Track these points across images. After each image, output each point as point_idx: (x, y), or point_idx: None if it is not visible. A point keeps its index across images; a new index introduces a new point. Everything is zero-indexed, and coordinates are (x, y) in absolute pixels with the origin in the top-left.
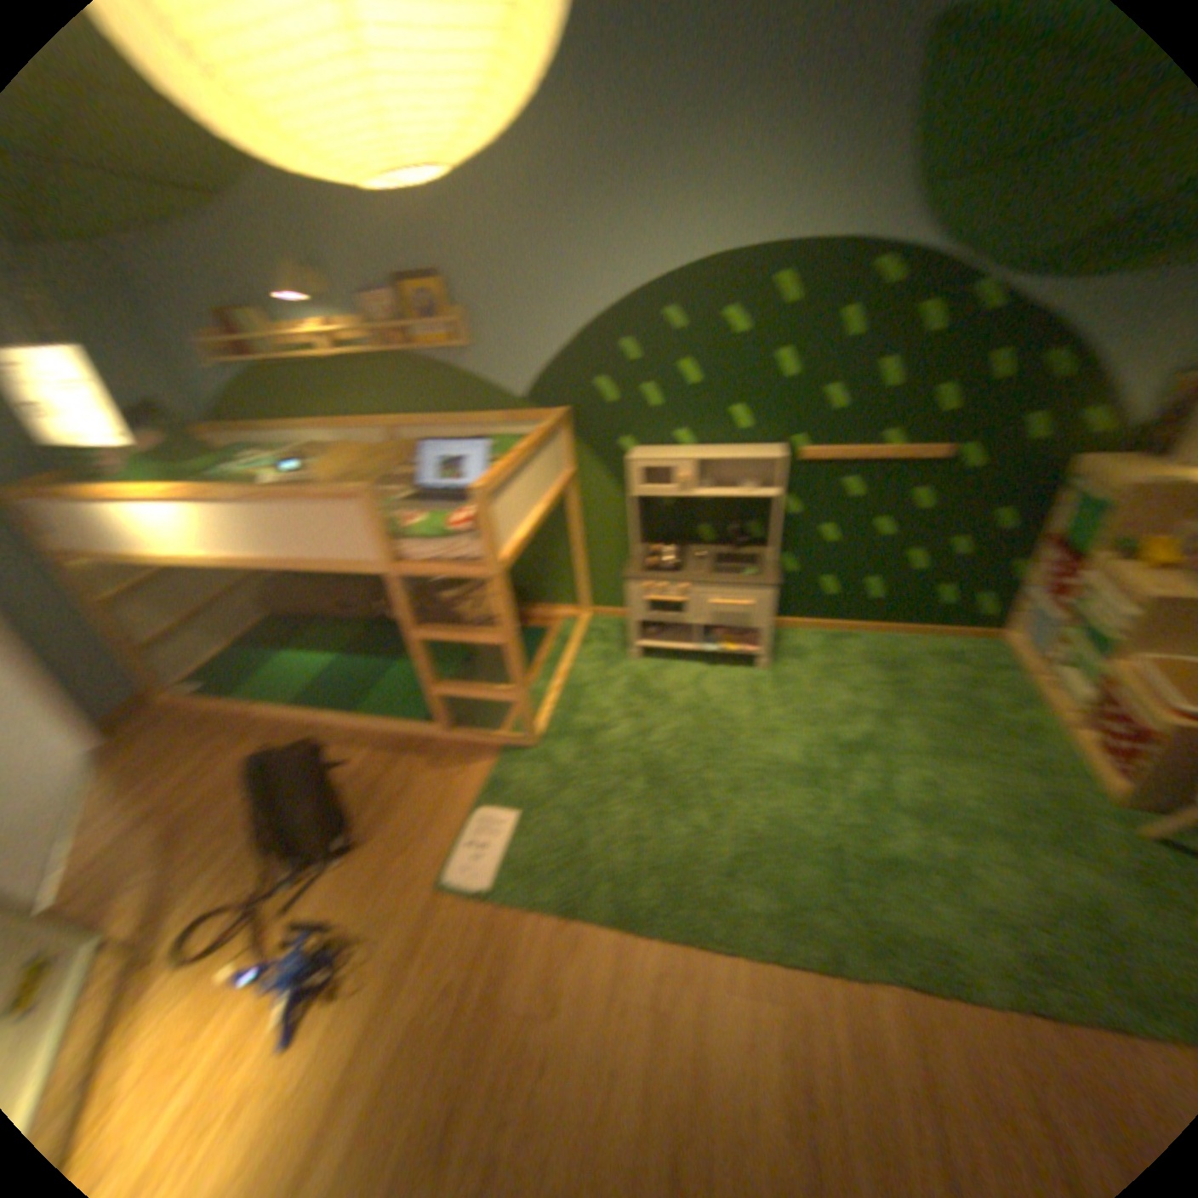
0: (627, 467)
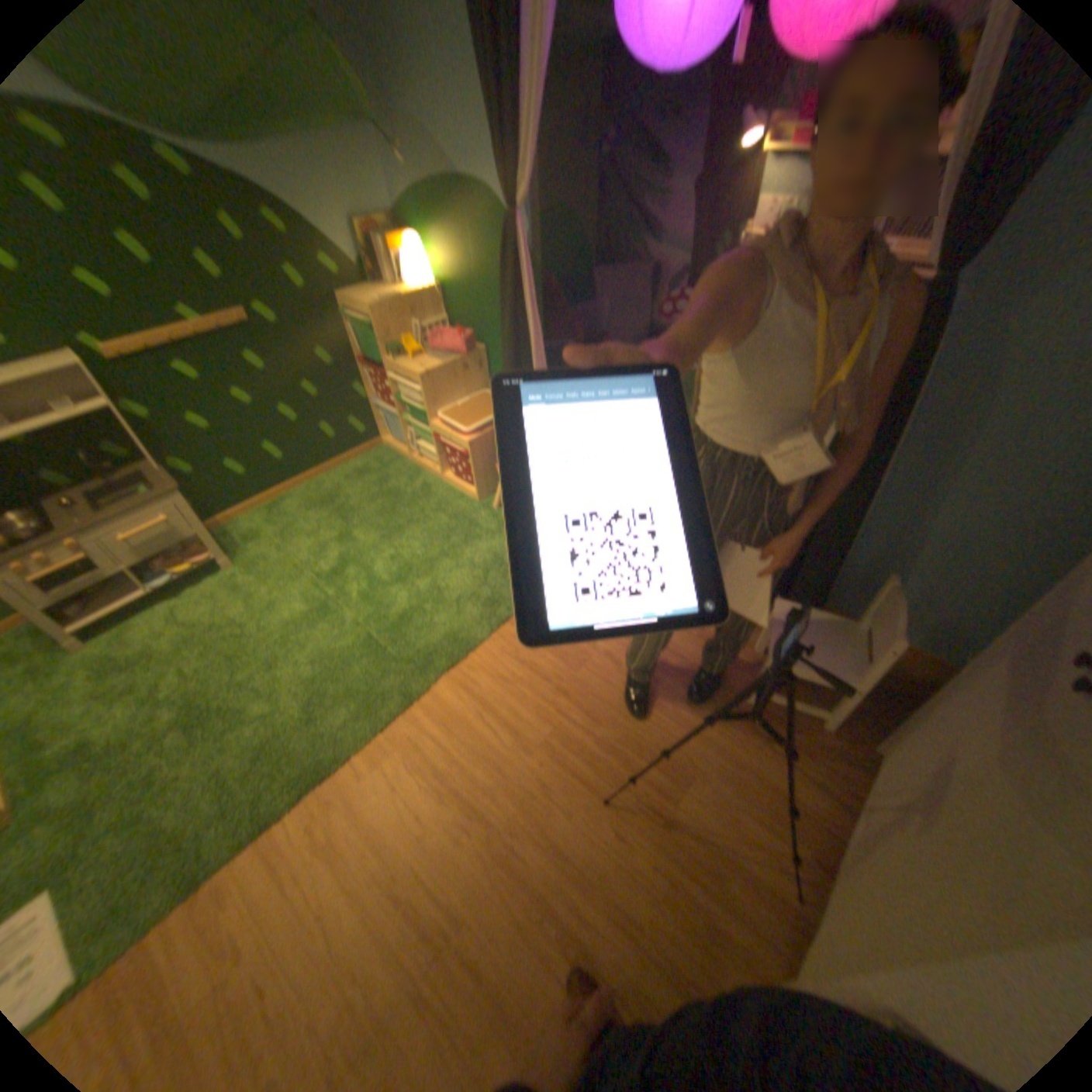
0: None
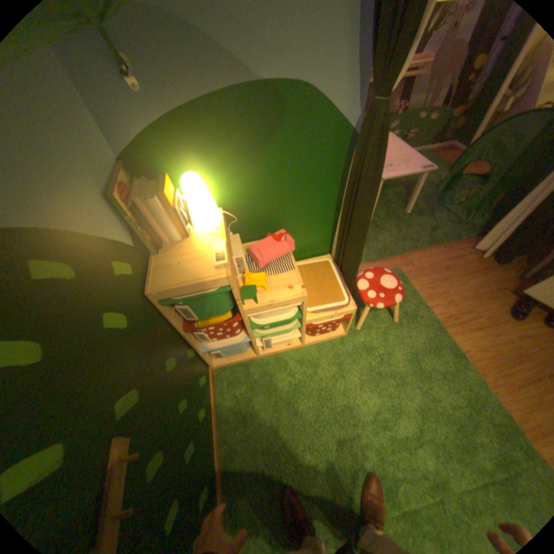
0: None
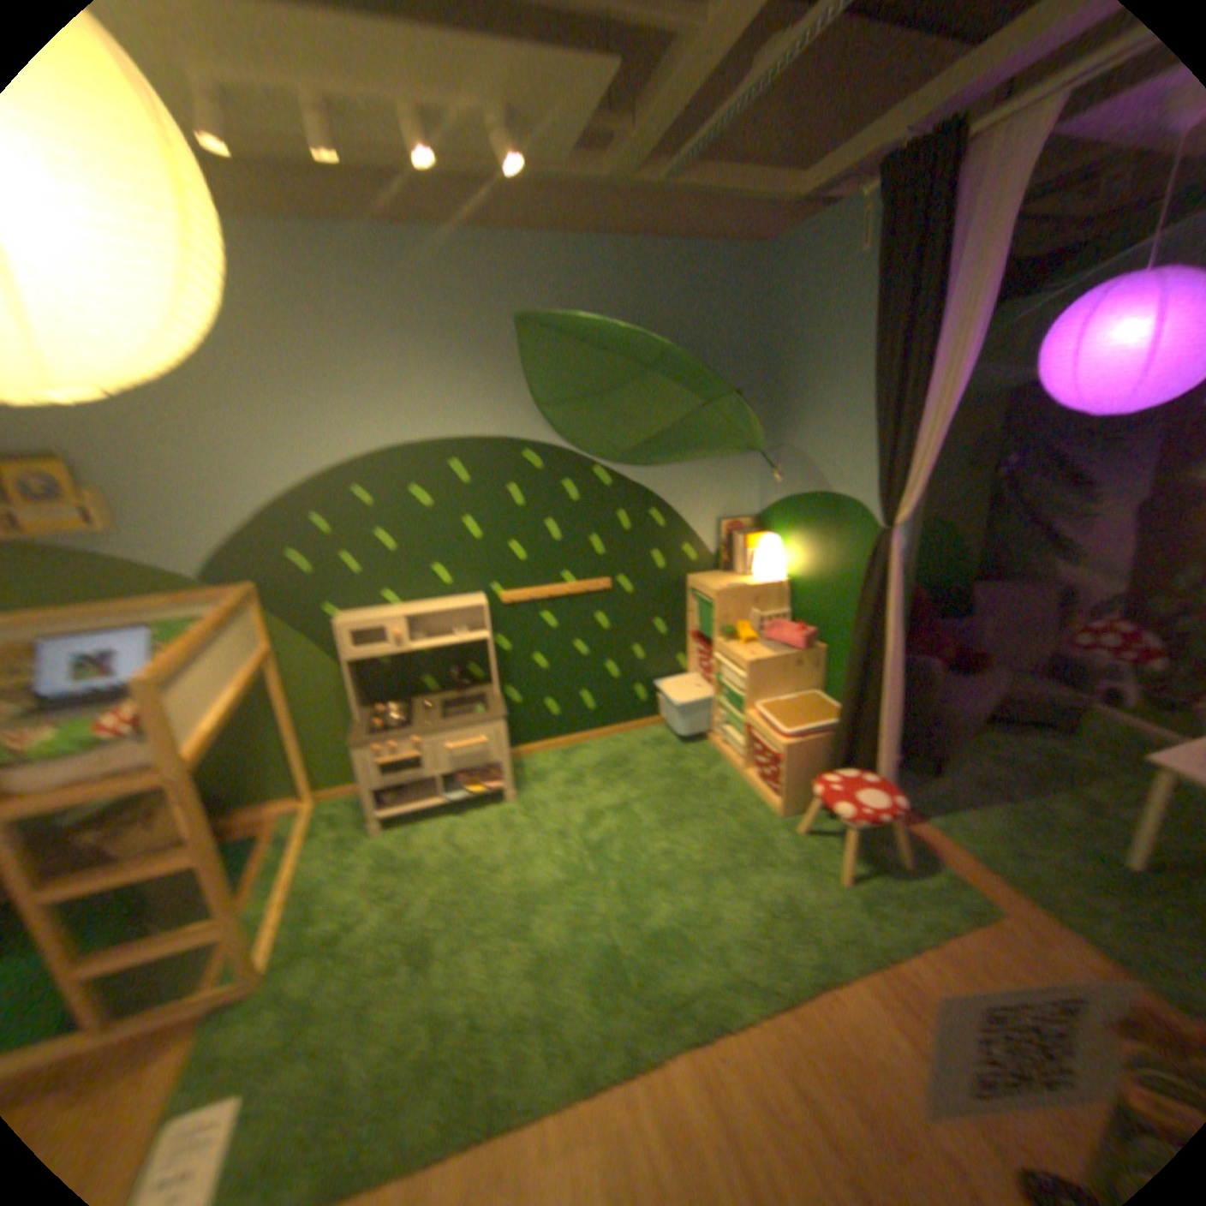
0: (336, 629)
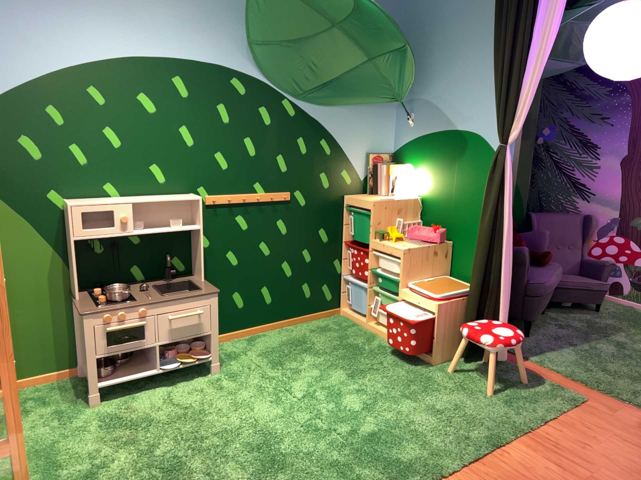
0: (71, 211)
